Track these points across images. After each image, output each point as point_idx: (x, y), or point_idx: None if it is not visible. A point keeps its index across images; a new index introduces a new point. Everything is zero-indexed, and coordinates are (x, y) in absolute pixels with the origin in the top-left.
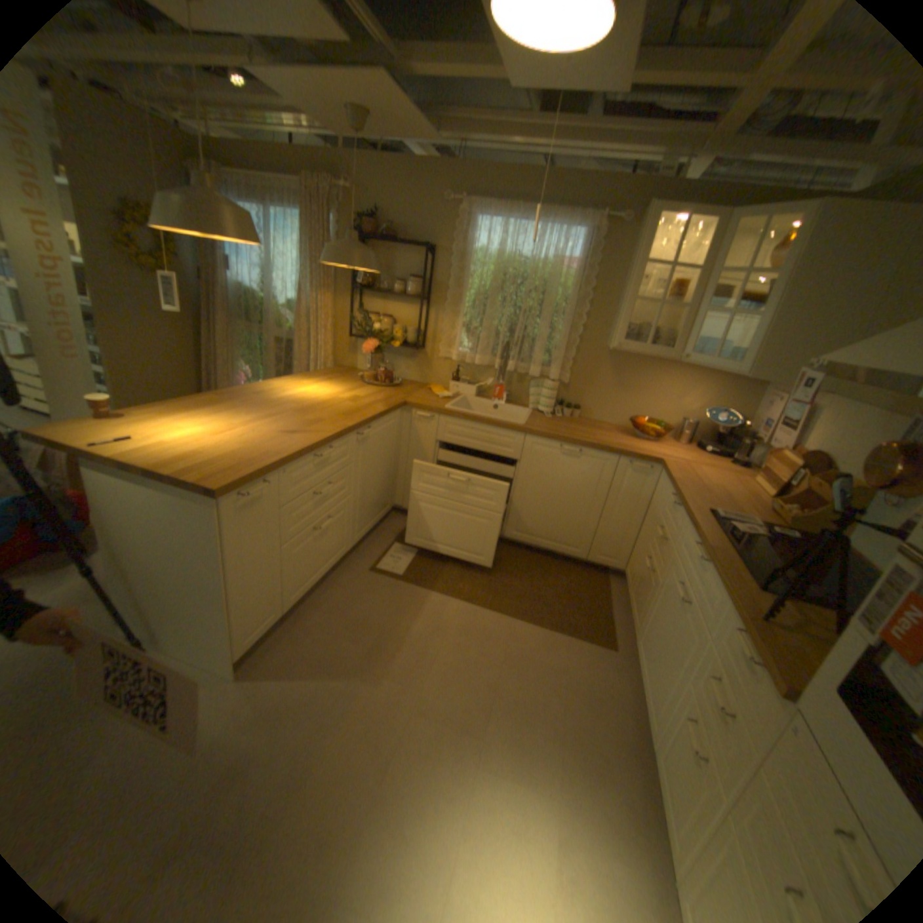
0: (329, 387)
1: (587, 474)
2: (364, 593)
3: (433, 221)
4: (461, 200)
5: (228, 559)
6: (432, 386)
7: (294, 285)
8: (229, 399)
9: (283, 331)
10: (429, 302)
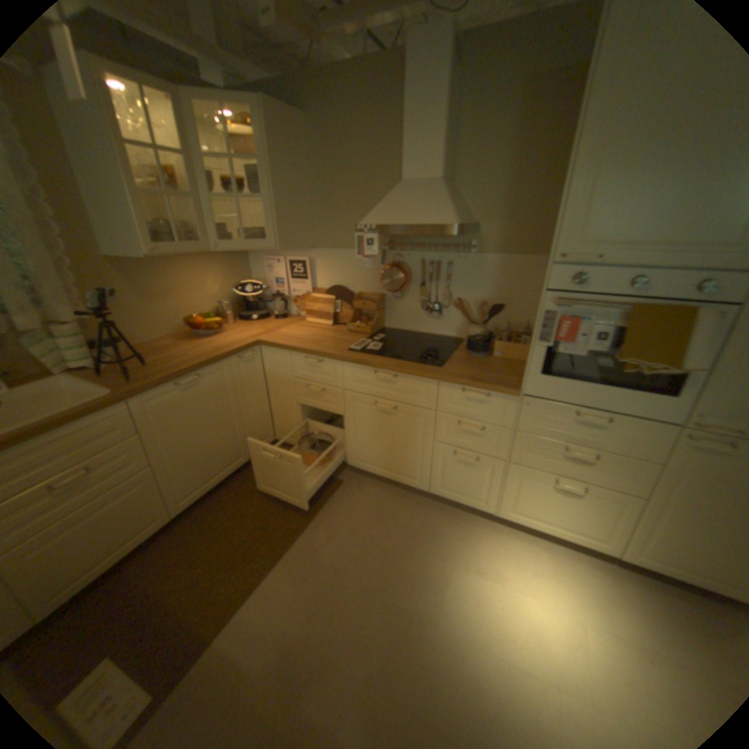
0: None
1: (213, 392)
2: None
3: None
4: None
5: None
6: None
7: None
8: None
9: None
10: None
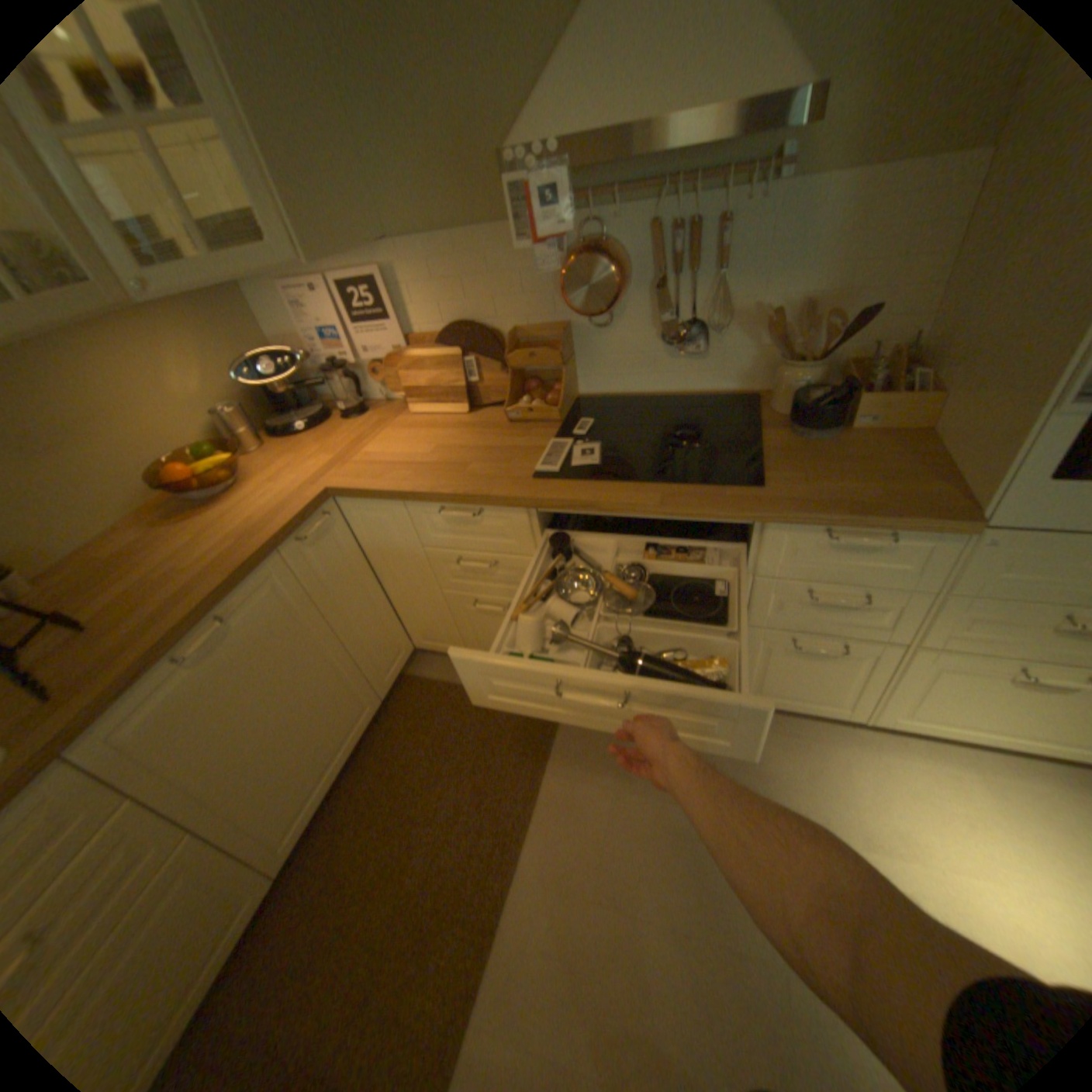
0: None
1: (269, 628)
2: None
3: None
4: None
5: None
6: None
7: None
8: None
9: None
10: None
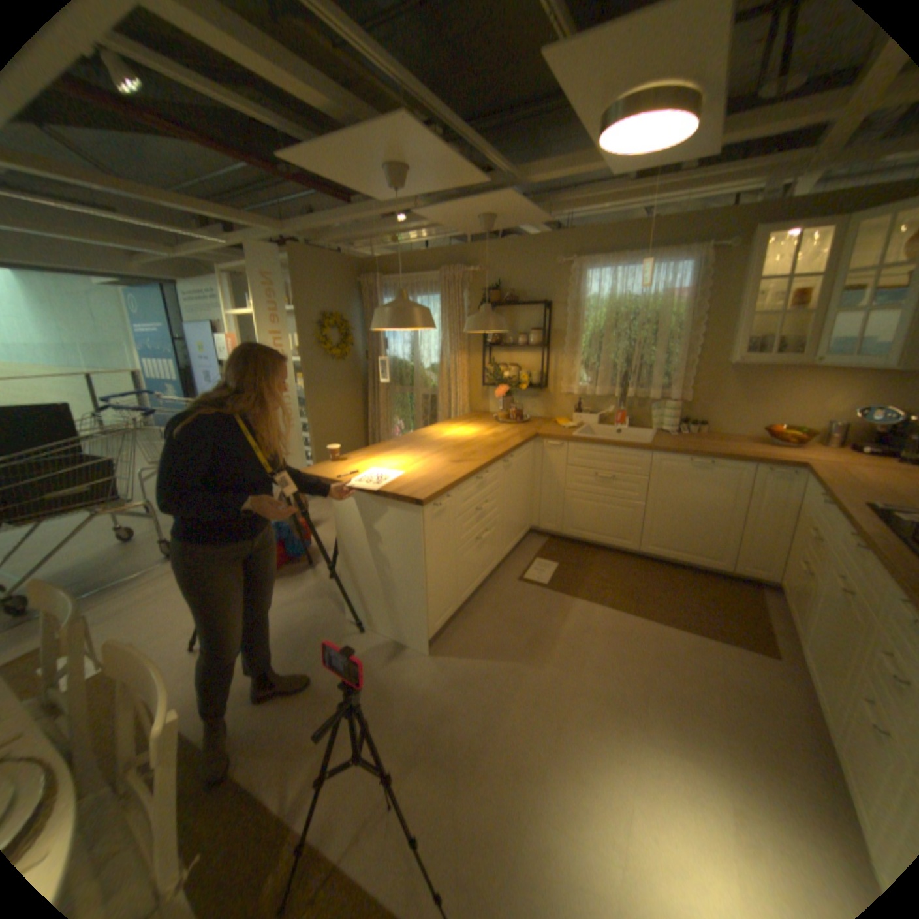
0: (472, 428)
1: (723, 484)
2: (516, 597)
3: (547, 281)
4: (570, 260)
5: (427, 554)
6: (557, 418)
7: (436, 352)
8: (404, 443)
9: (428, 389)
10: (548, 347)
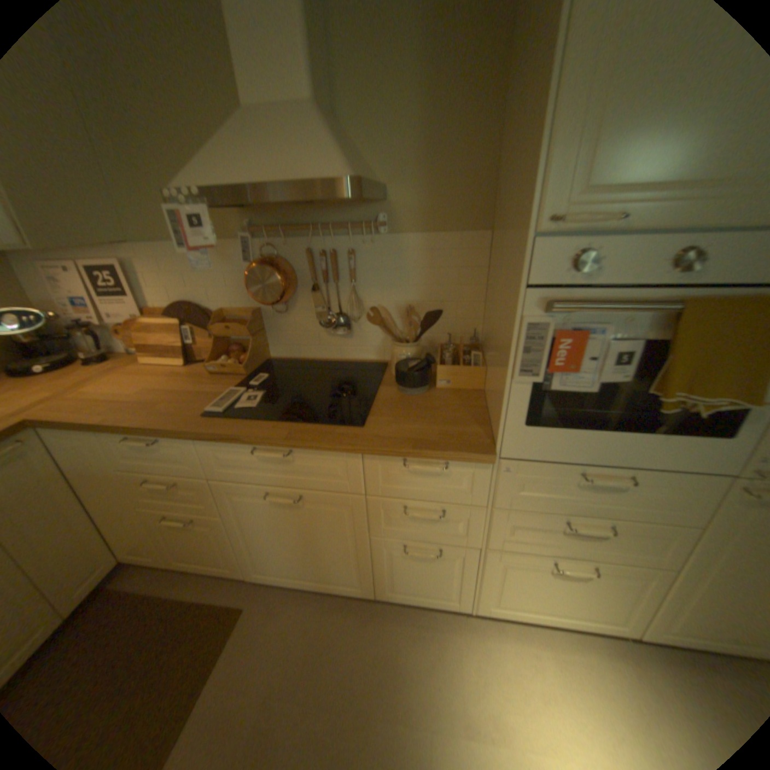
0: None
1: None
2: None
3: None
4: None
5: None
6: None
7: None
8: None
9: None
10: None
